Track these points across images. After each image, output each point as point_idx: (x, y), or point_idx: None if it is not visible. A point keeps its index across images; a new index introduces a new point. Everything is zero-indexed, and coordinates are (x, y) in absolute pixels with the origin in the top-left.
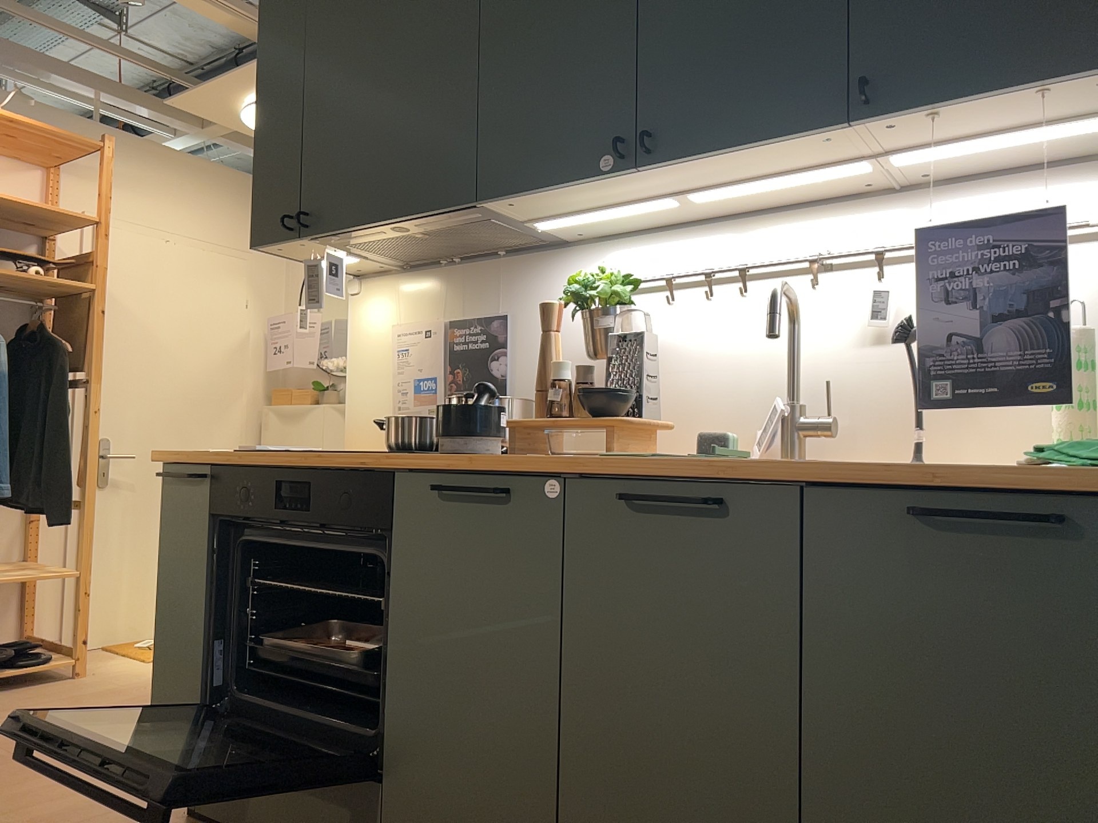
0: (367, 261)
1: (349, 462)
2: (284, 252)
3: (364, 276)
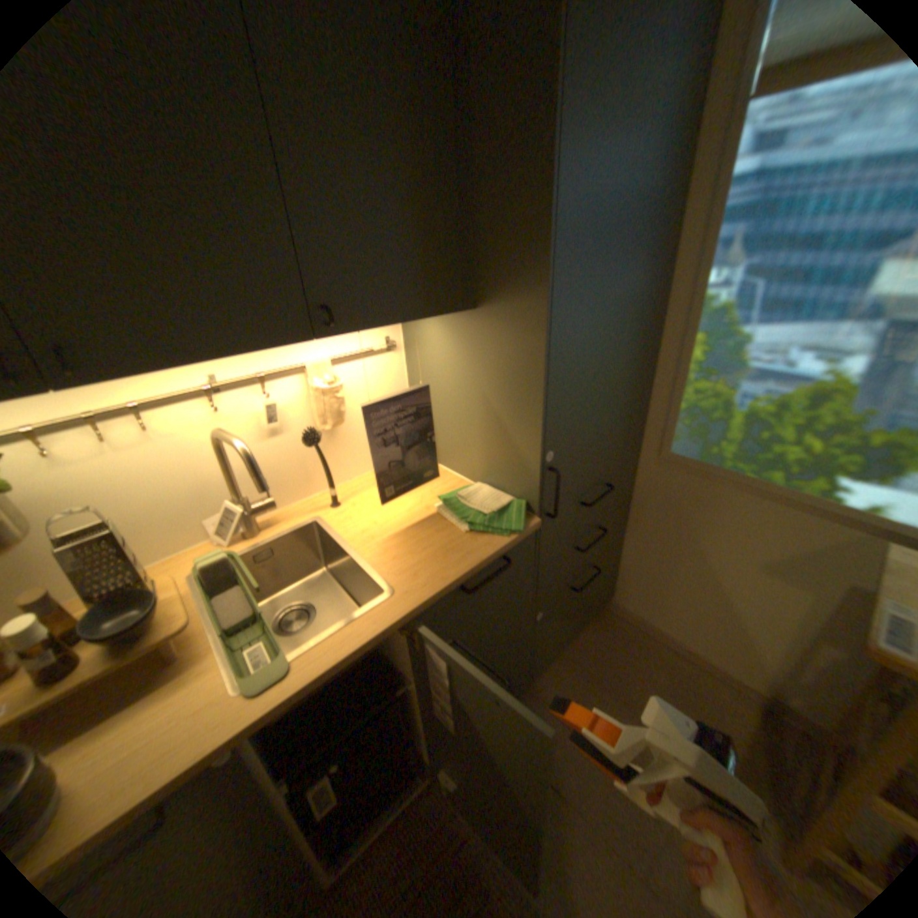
0: None
1: None
2: None
3: None
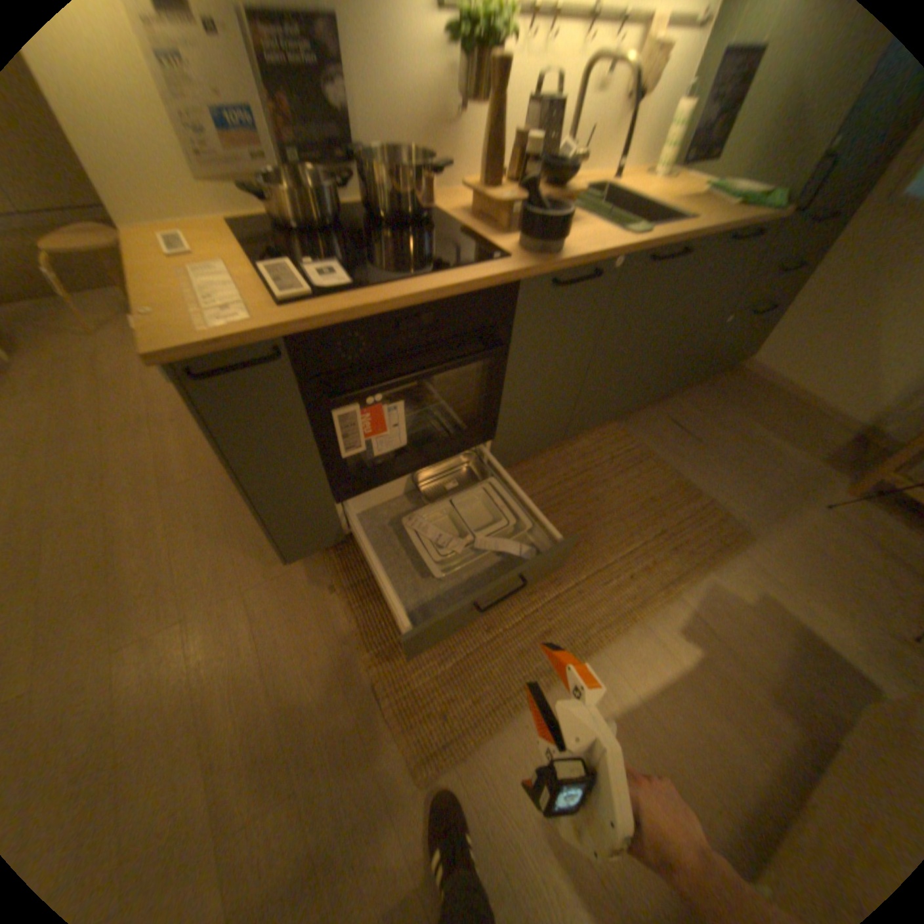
0: None
1: (473, 282)
2: None
3: None
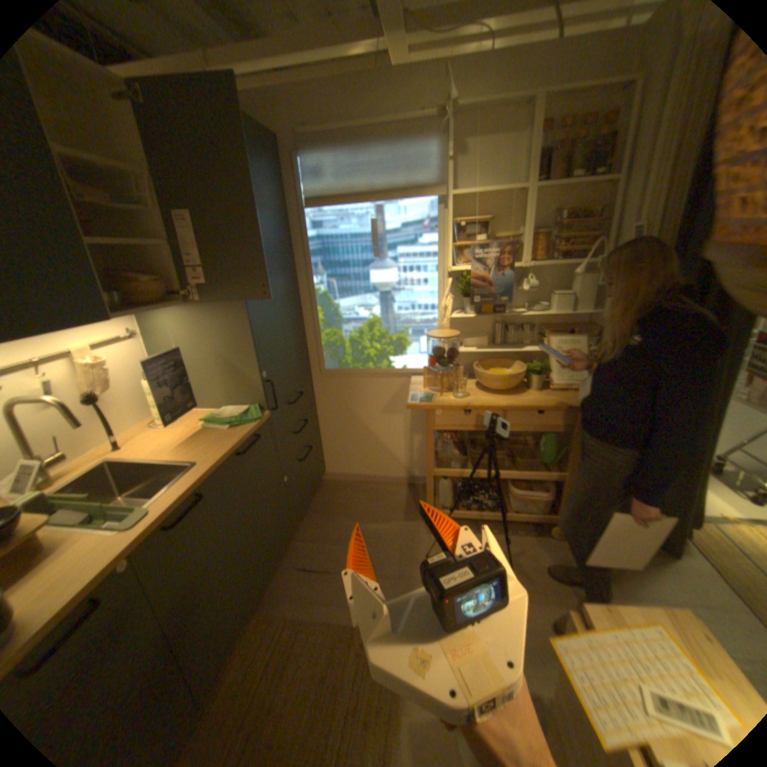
0: None
1: None
2: None
3: None
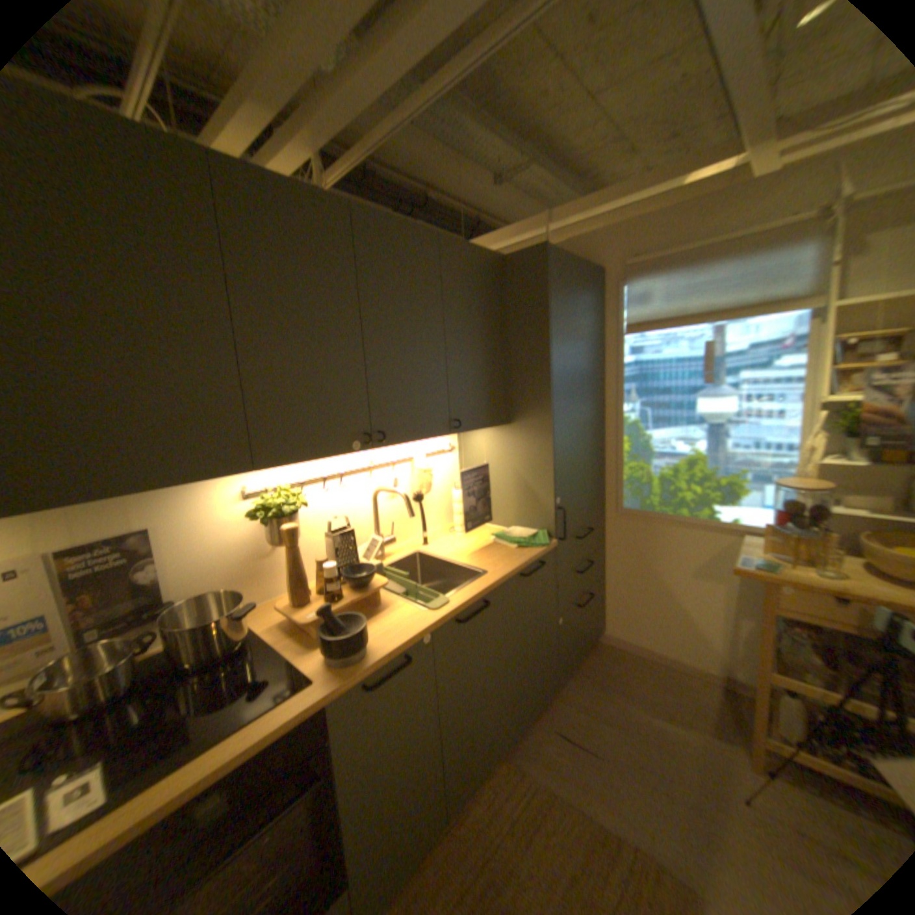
0: None
1: (268, 733)
2: None
3: None
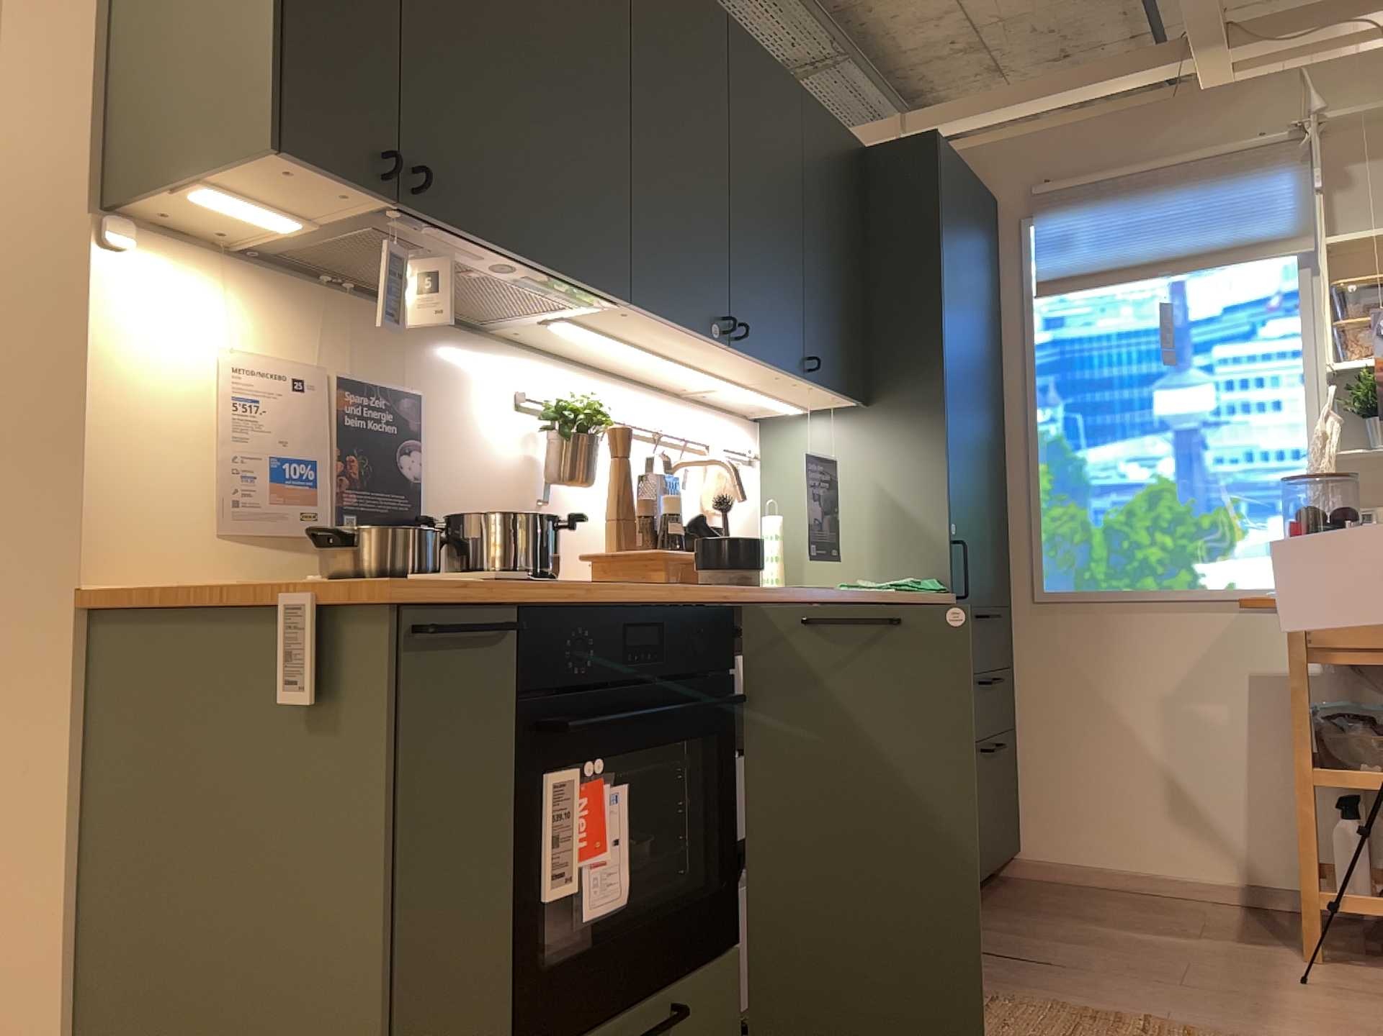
0: (264, 230)
1: (692, 597)
2: (277, 175)
3: (134, 219)
